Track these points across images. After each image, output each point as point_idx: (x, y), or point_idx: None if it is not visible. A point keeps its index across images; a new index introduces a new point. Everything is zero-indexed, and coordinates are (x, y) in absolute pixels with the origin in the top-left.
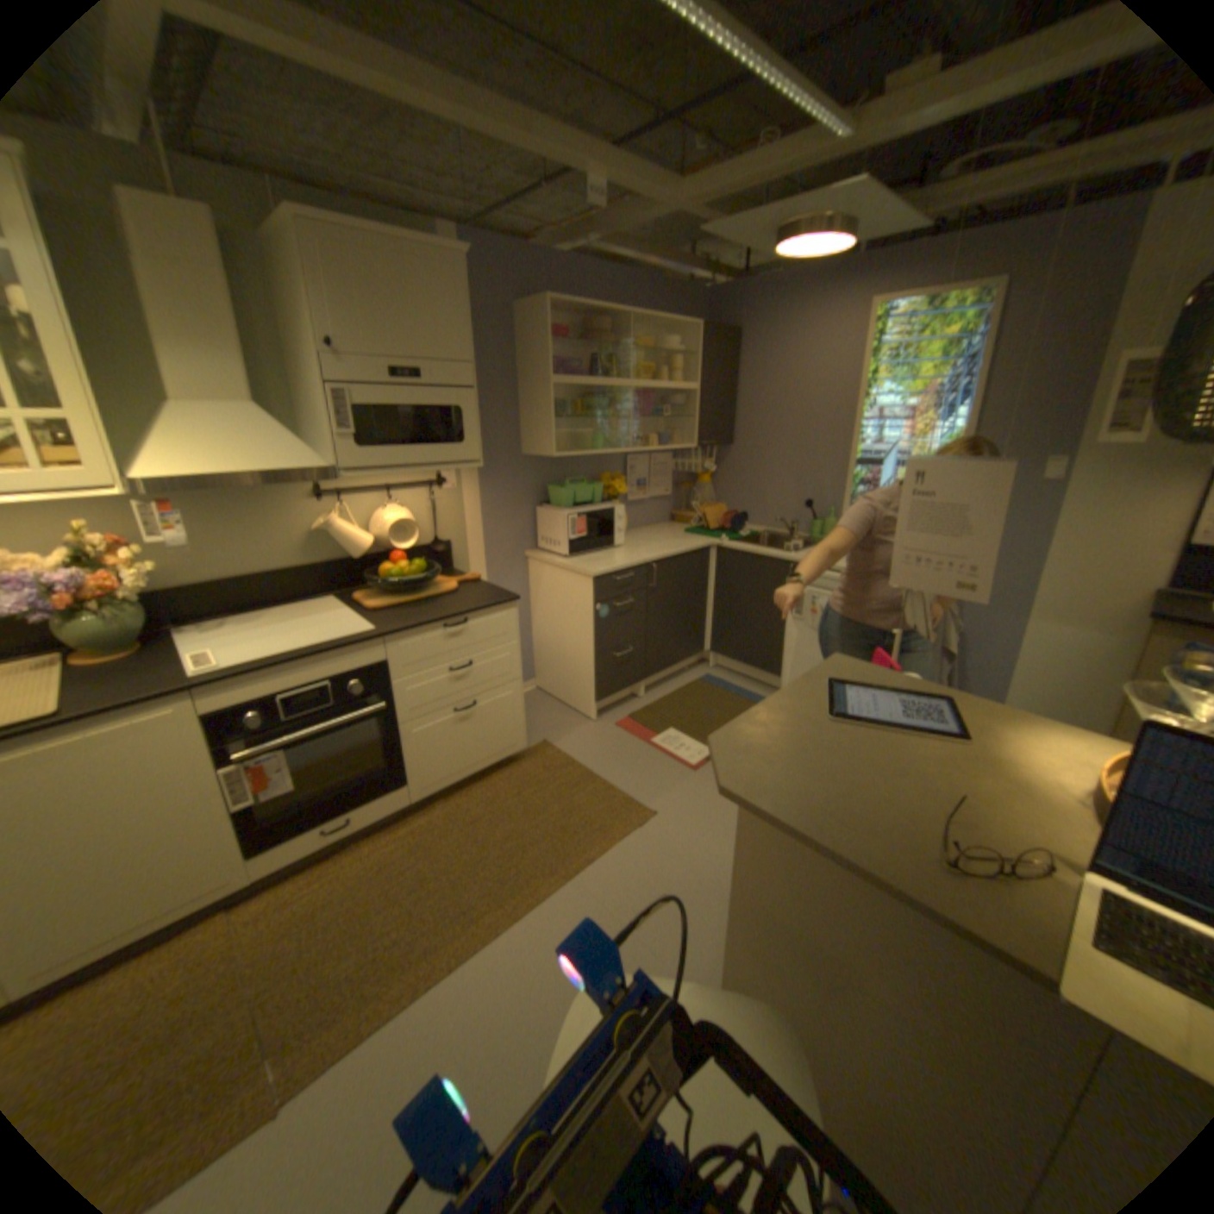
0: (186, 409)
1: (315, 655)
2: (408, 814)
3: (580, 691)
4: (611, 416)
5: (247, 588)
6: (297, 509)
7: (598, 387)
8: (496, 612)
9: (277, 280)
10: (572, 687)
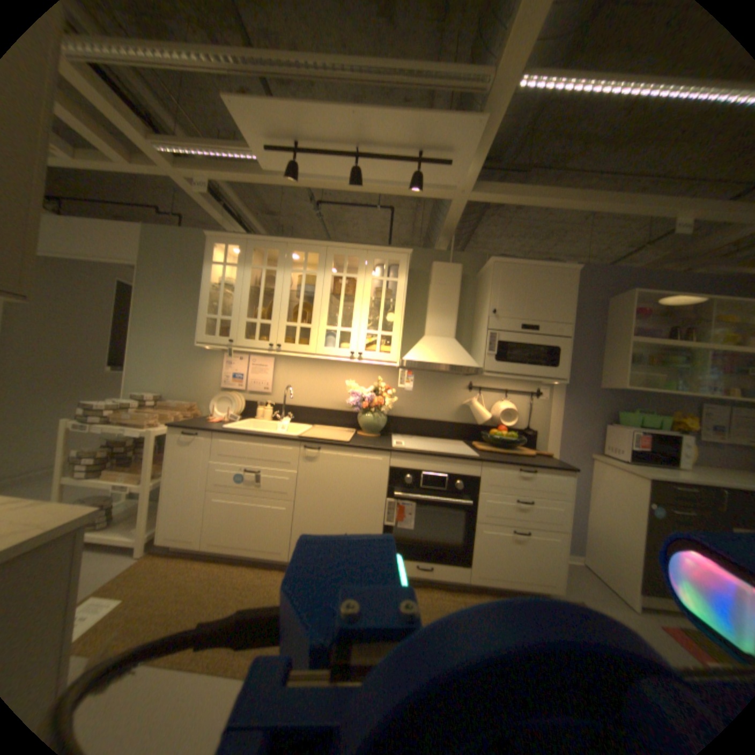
0: (428, 338)
1: (444, 456)
2: (466, 592)
3: (627, 579)
4: (688, 370)
5: (425, 425)
6: (458, 392)
7: (675, 347)
8: (559, 473)
9: (478, 291)
10: (620, 573)
